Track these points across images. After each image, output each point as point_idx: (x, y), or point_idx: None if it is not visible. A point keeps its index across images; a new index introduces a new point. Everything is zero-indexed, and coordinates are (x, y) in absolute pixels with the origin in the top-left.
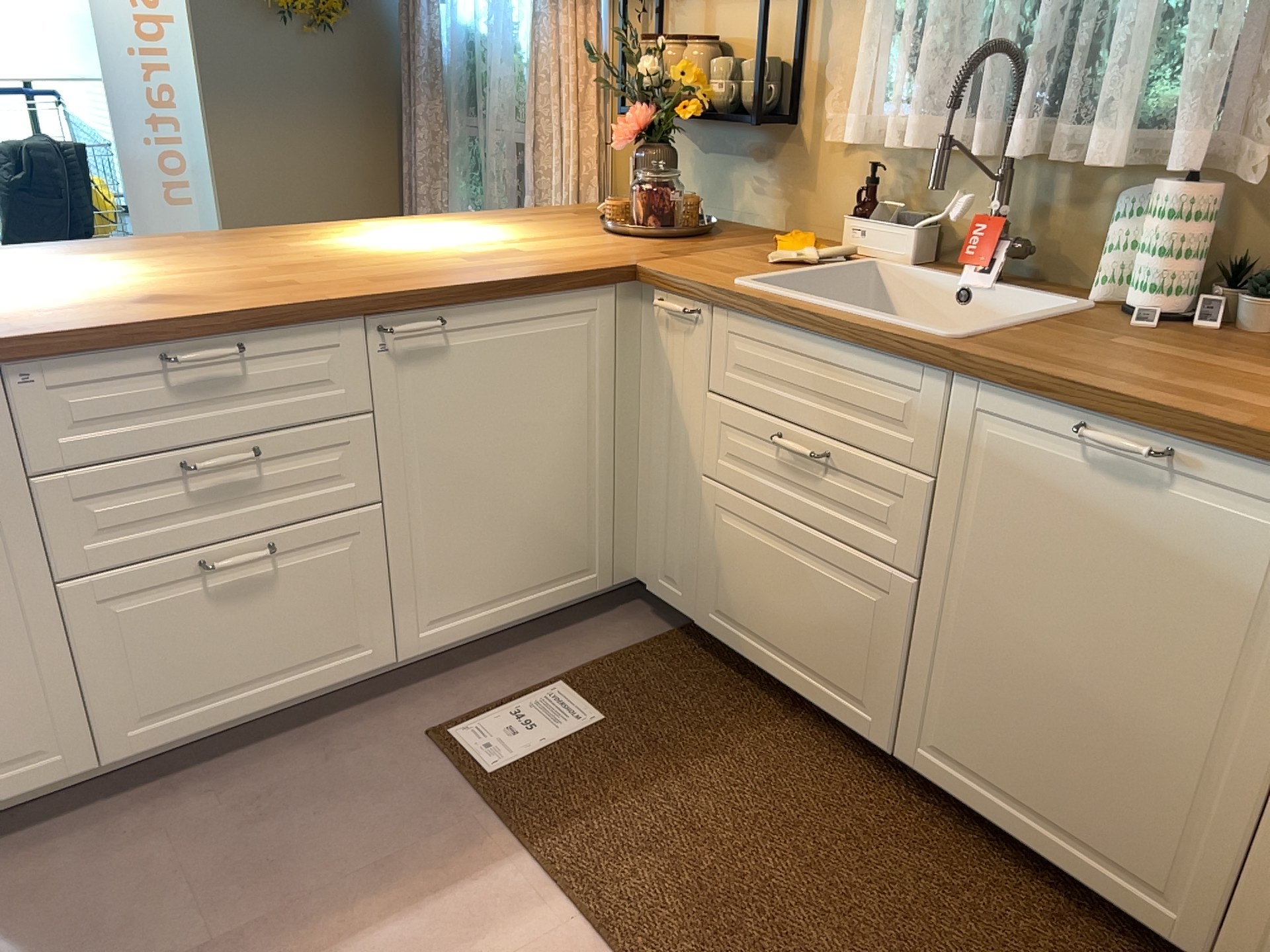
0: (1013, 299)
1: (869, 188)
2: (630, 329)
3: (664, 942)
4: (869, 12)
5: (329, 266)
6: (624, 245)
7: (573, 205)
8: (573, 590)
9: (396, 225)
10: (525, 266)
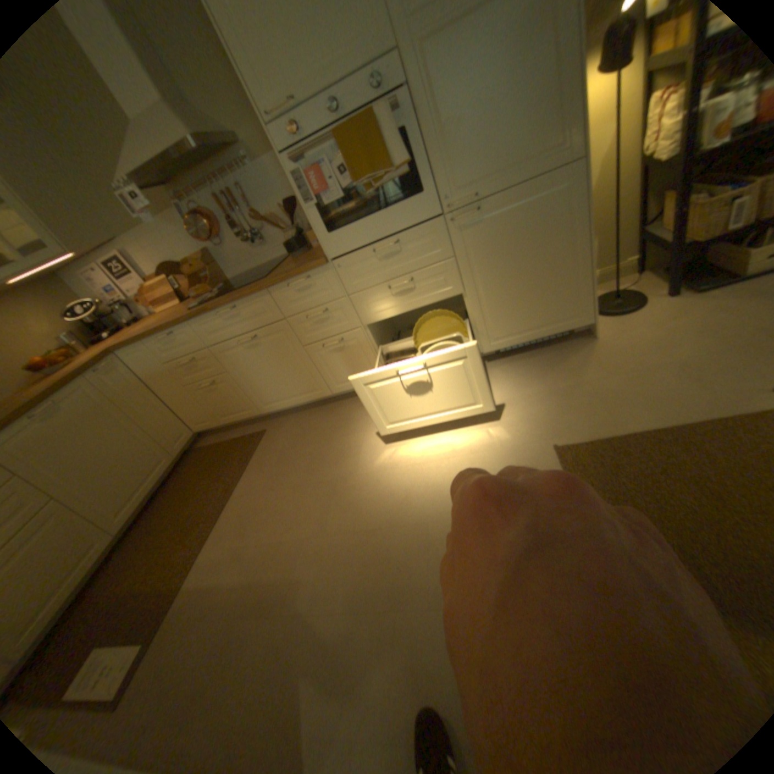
0: None
1: None
2: None
3: (201, 530)
4: None
5: None
6: None
7: None
8: None
9: None
10: None
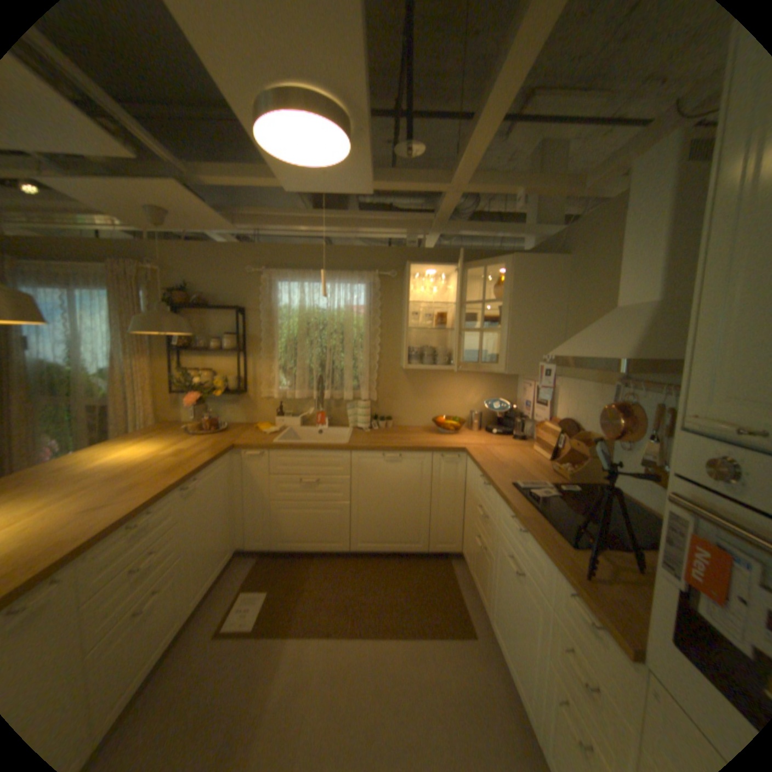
0: (334, 430)
1: (281, 408)
2: (232, 464)
3: (343, 627)
4: (277, 365)
5: (127, 473)
6: (211, 438)
7: (149, 426)
8: (225, 561)
9: (99, 451)
10: (203, 453)
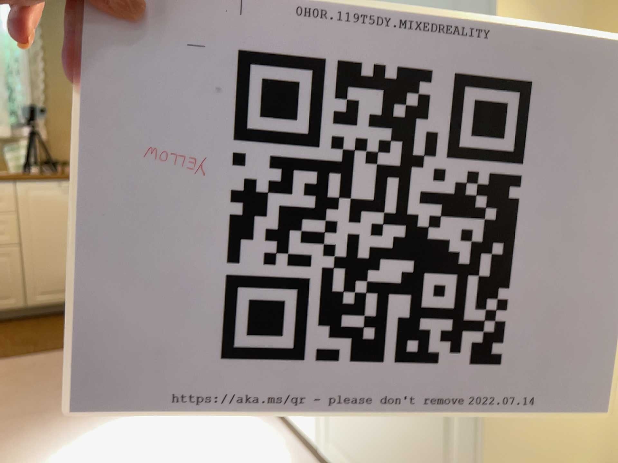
0: None
1: None
2: None
3: (22, 352)
4: None
5: None
6: None
7: None
8: None
9: None
10: None
